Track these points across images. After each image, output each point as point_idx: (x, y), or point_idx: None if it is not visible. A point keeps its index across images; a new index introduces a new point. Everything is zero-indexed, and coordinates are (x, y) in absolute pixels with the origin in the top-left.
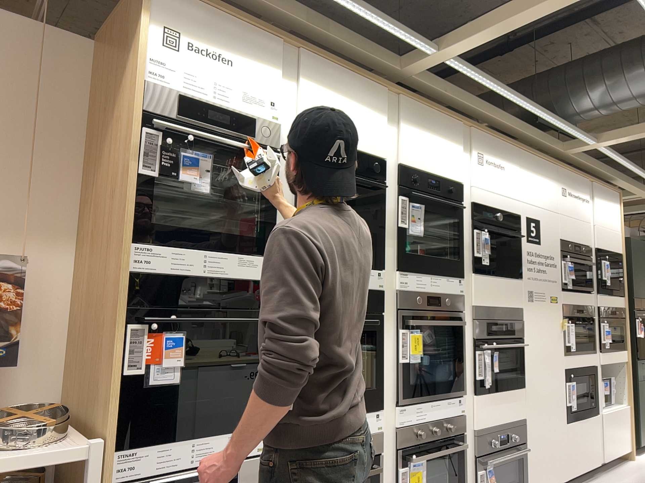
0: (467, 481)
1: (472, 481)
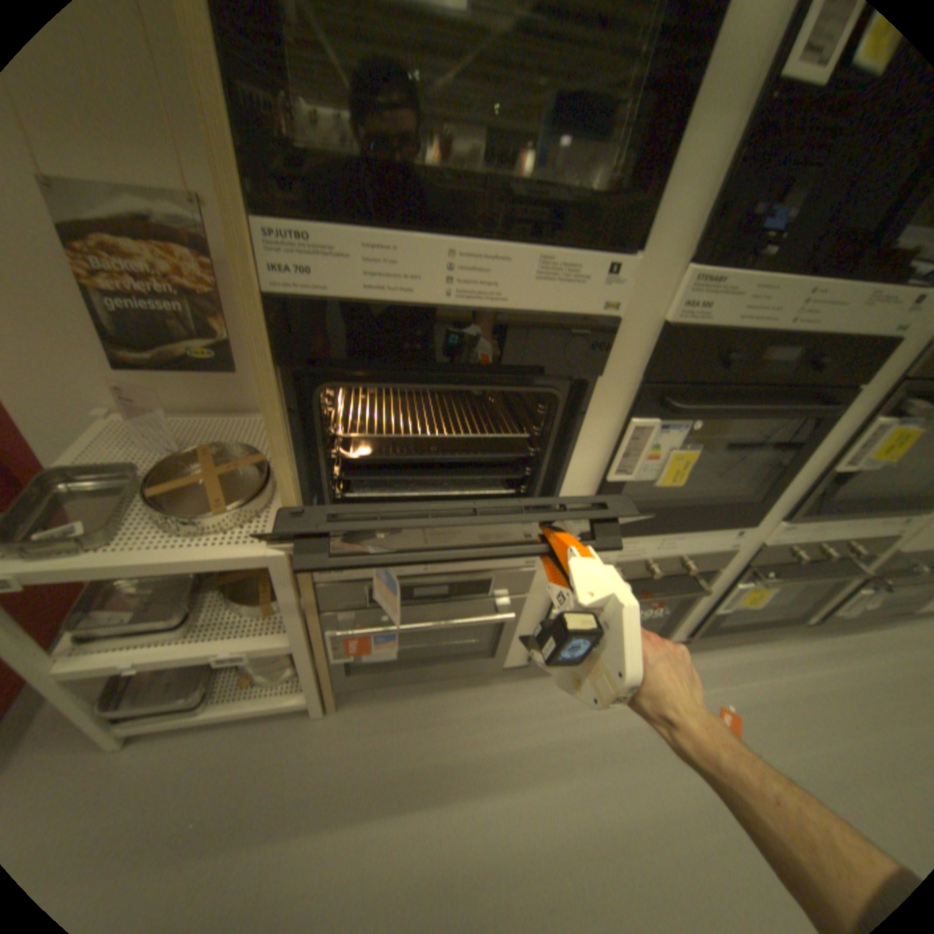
0: (836, 603)
1: (843, 607)
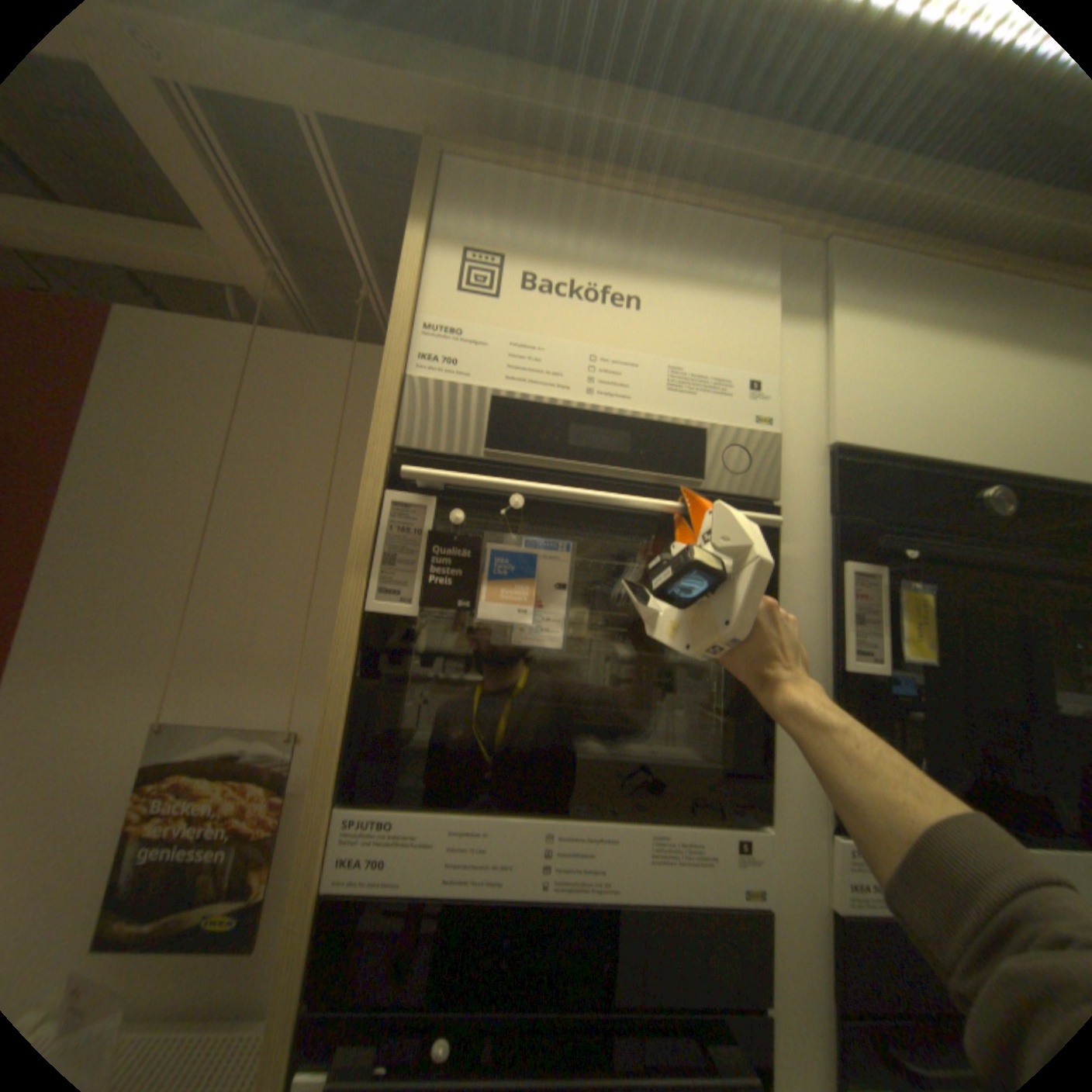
0: None
1: None
